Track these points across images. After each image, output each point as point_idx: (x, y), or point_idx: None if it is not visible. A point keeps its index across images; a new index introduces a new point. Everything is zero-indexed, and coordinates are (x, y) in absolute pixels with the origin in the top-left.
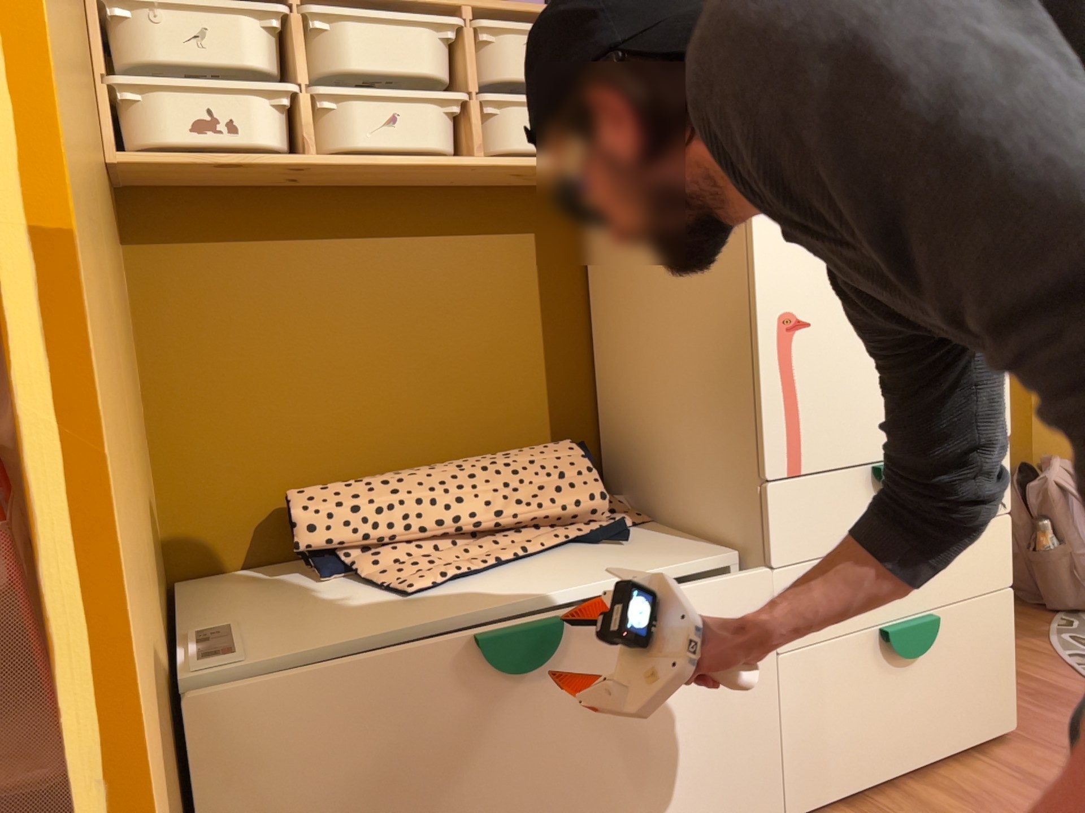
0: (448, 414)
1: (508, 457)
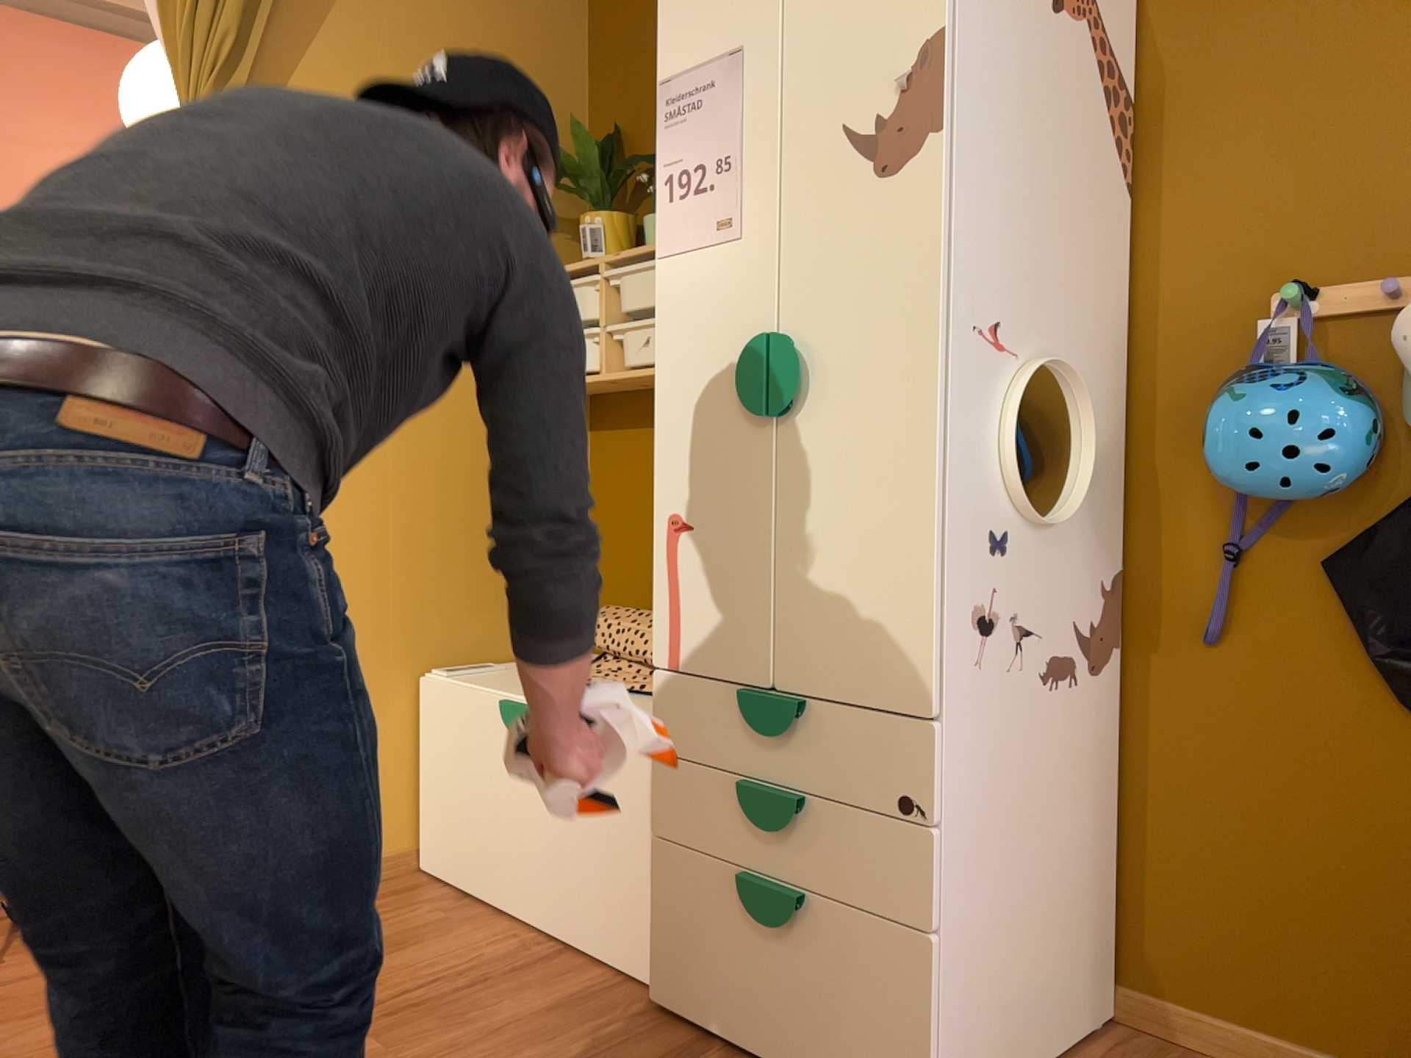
0: None
1: None
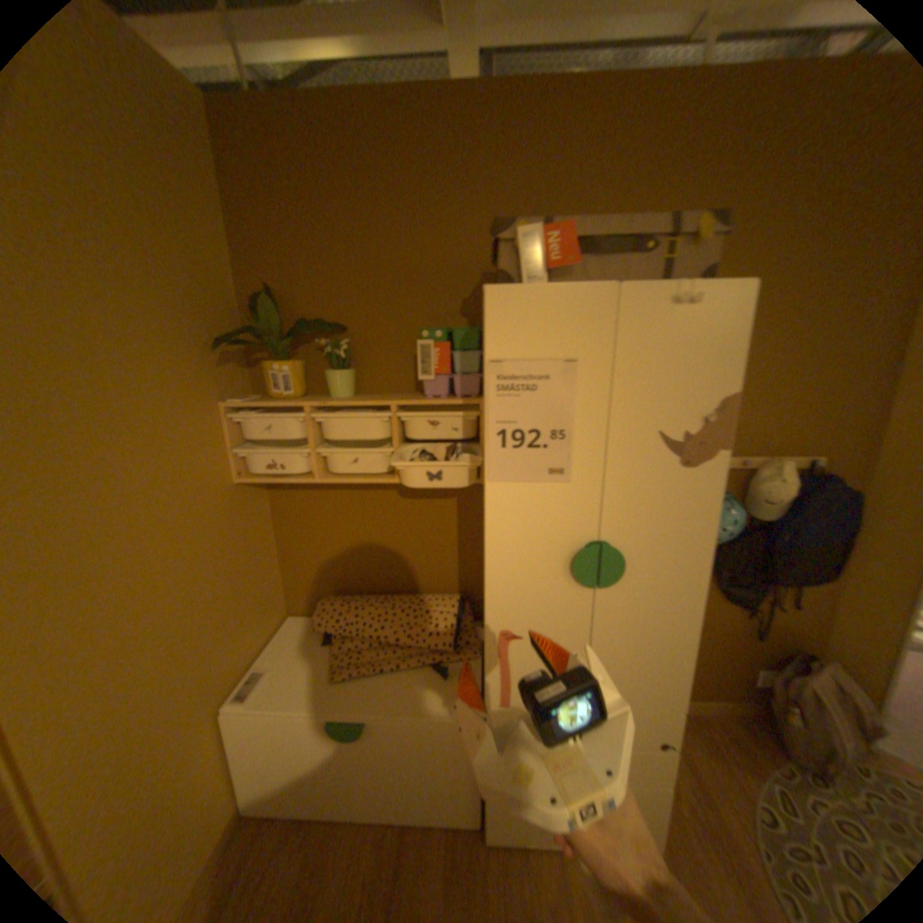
0: (404, 570)
1: (419, 604)
